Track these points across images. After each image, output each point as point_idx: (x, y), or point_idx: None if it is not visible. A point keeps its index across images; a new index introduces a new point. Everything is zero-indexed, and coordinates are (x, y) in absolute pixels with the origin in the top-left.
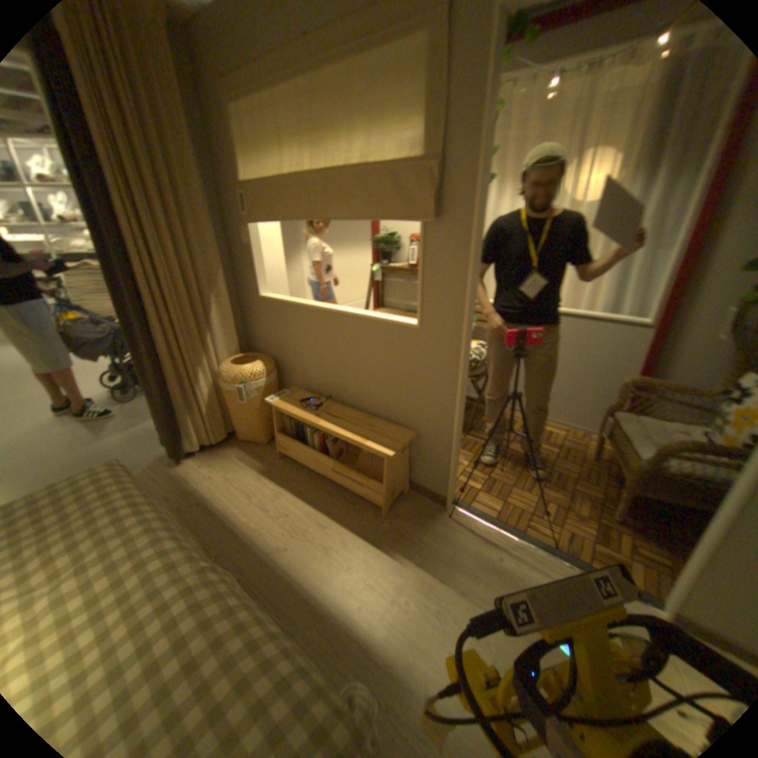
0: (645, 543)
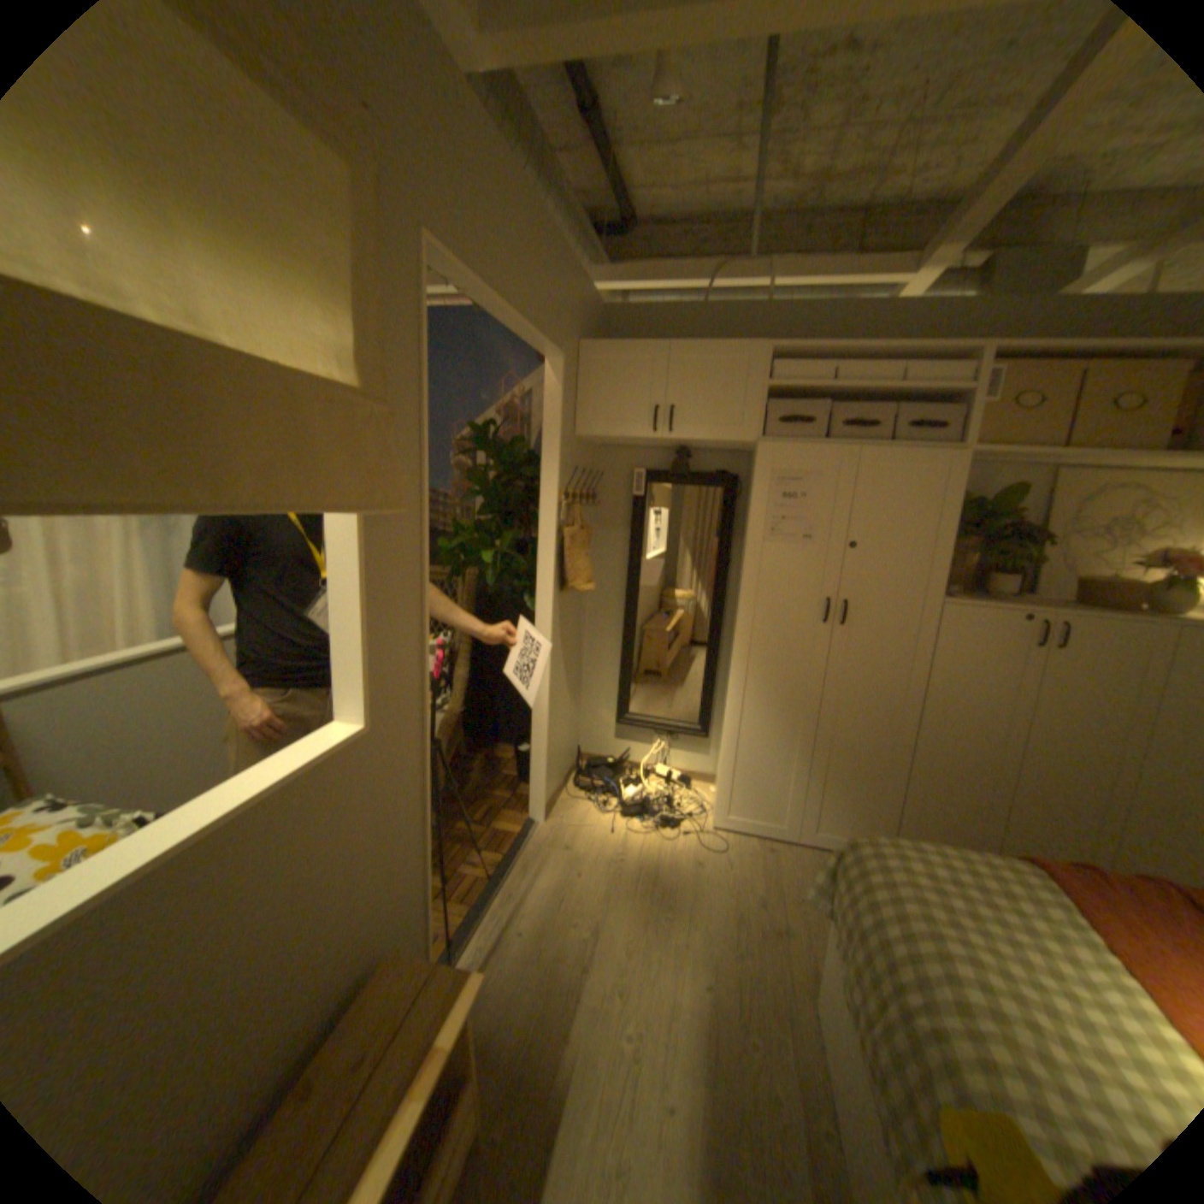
0: (459, 816)
